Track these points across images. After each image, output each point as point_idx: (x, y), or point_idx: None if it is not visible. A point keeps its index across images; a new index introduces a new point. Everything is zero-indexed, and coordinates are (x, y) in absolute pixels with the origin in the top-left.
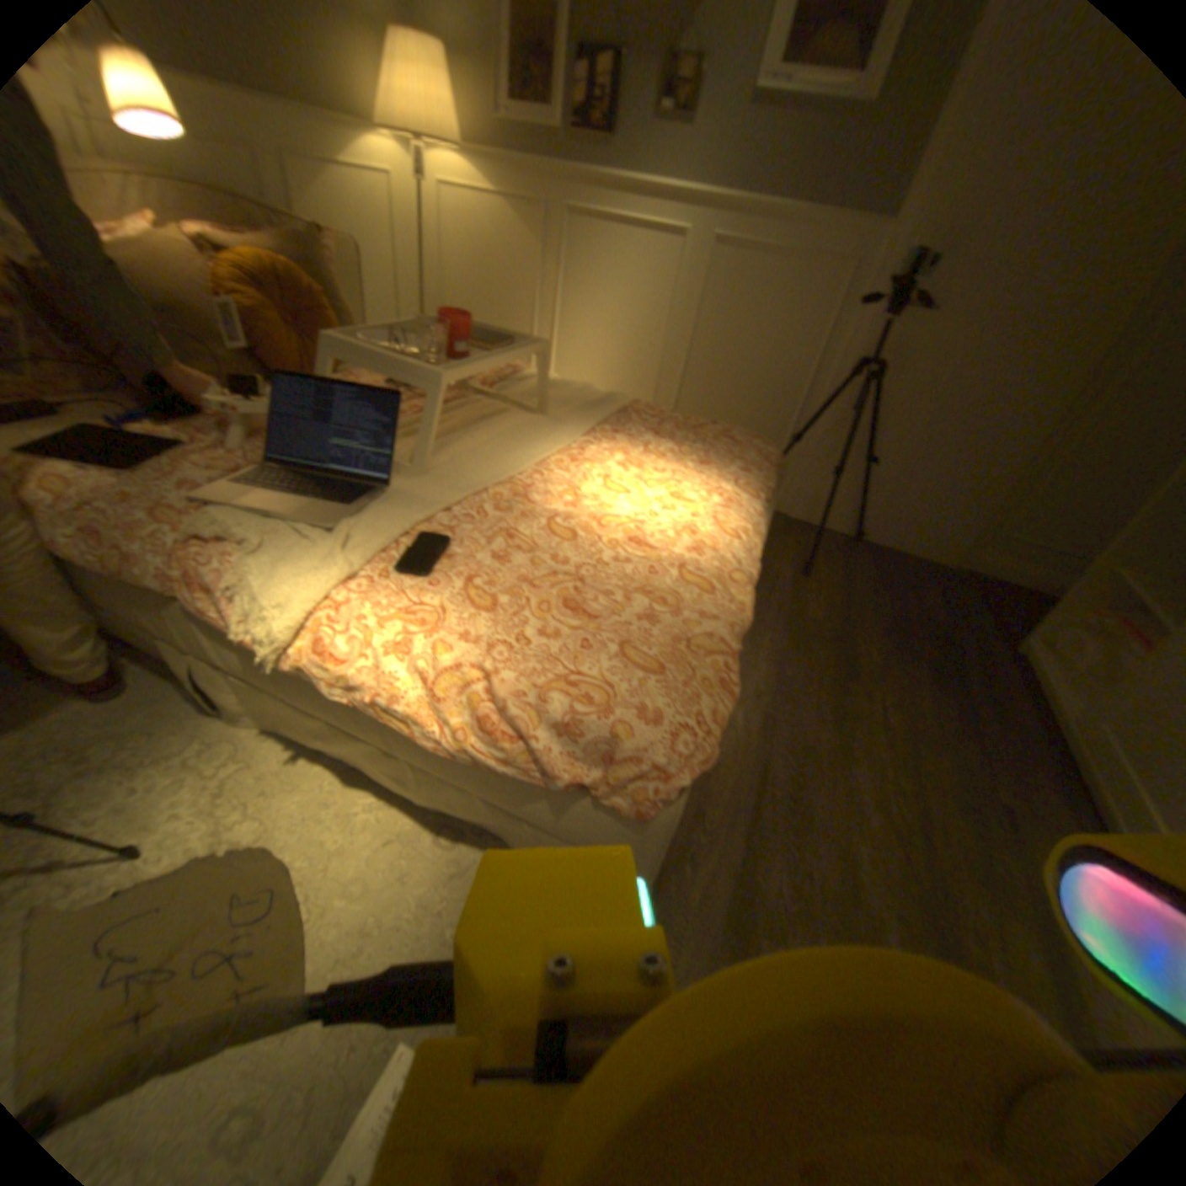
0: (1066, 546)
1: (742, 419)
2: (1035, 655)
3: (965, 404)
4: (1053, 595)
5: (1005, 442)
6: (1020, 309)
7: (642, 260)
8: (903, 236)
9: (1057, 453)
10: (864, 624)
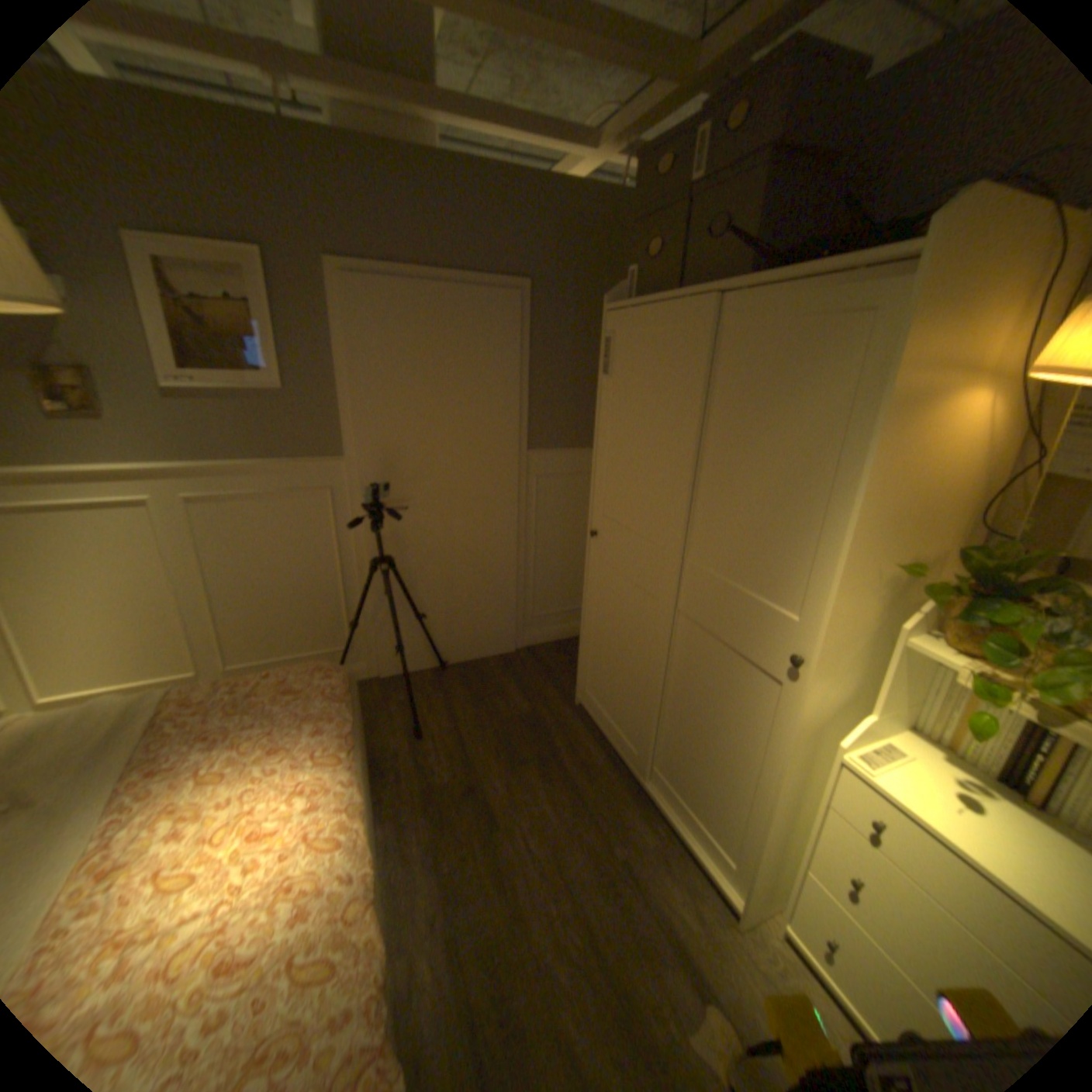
0: (564, 605)
1: (298, 624)
2: (585, 704)
3: (461, 554)
4: (574, 634)
5: (497, 566)
6: (459, 491)
7: (105, 535)
8: (357, 466)
9: (528, 559)
10: (480, 756)
